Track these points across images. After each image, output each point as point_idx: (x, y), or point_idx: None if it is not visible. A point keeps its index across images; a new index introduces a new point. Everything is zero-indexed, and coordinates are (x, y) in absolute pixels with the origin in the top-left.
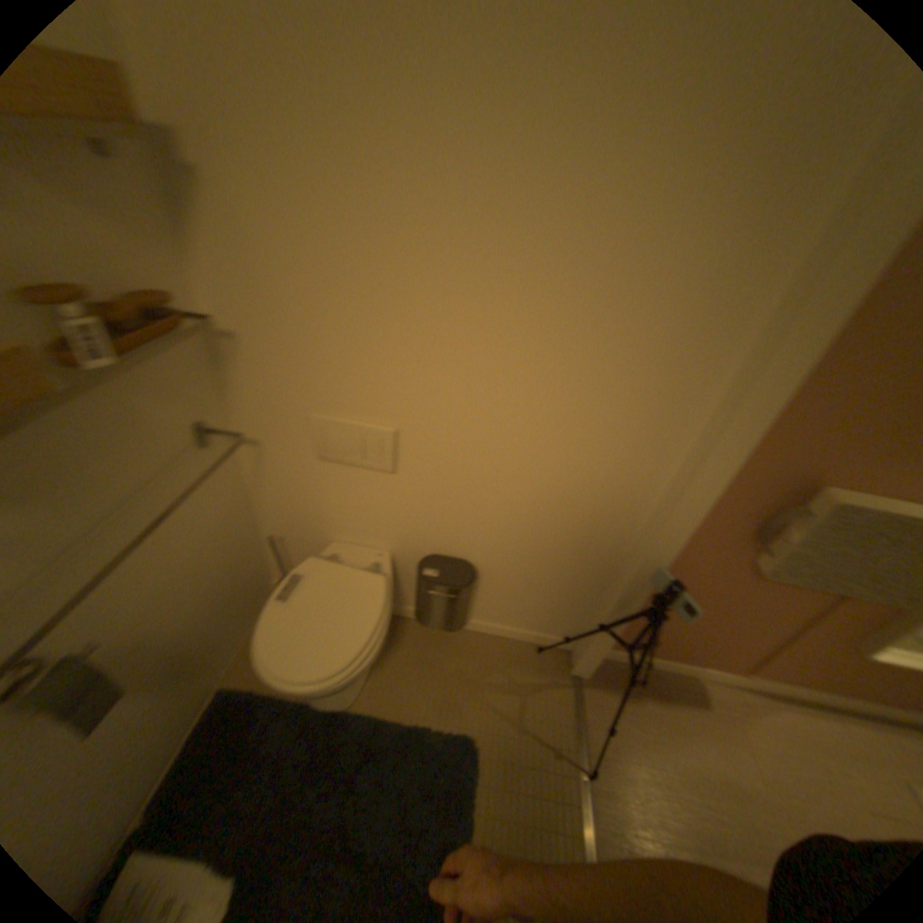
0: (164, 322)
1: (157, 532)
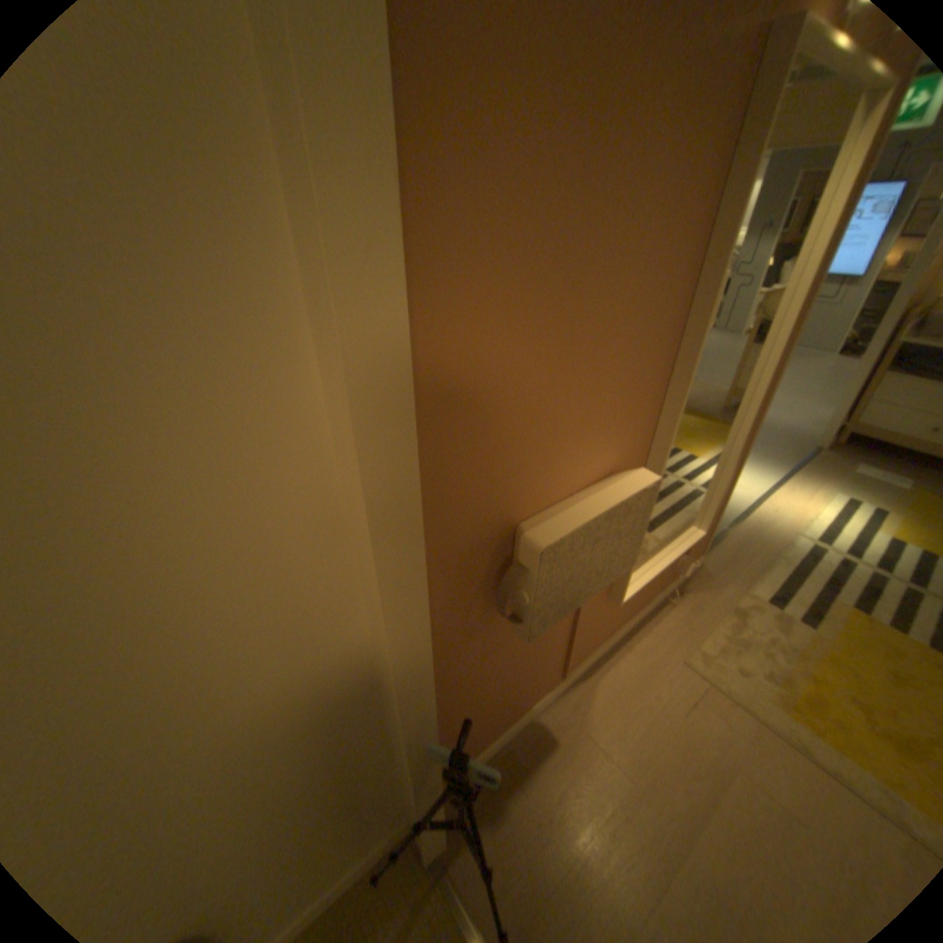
0: None
1: None
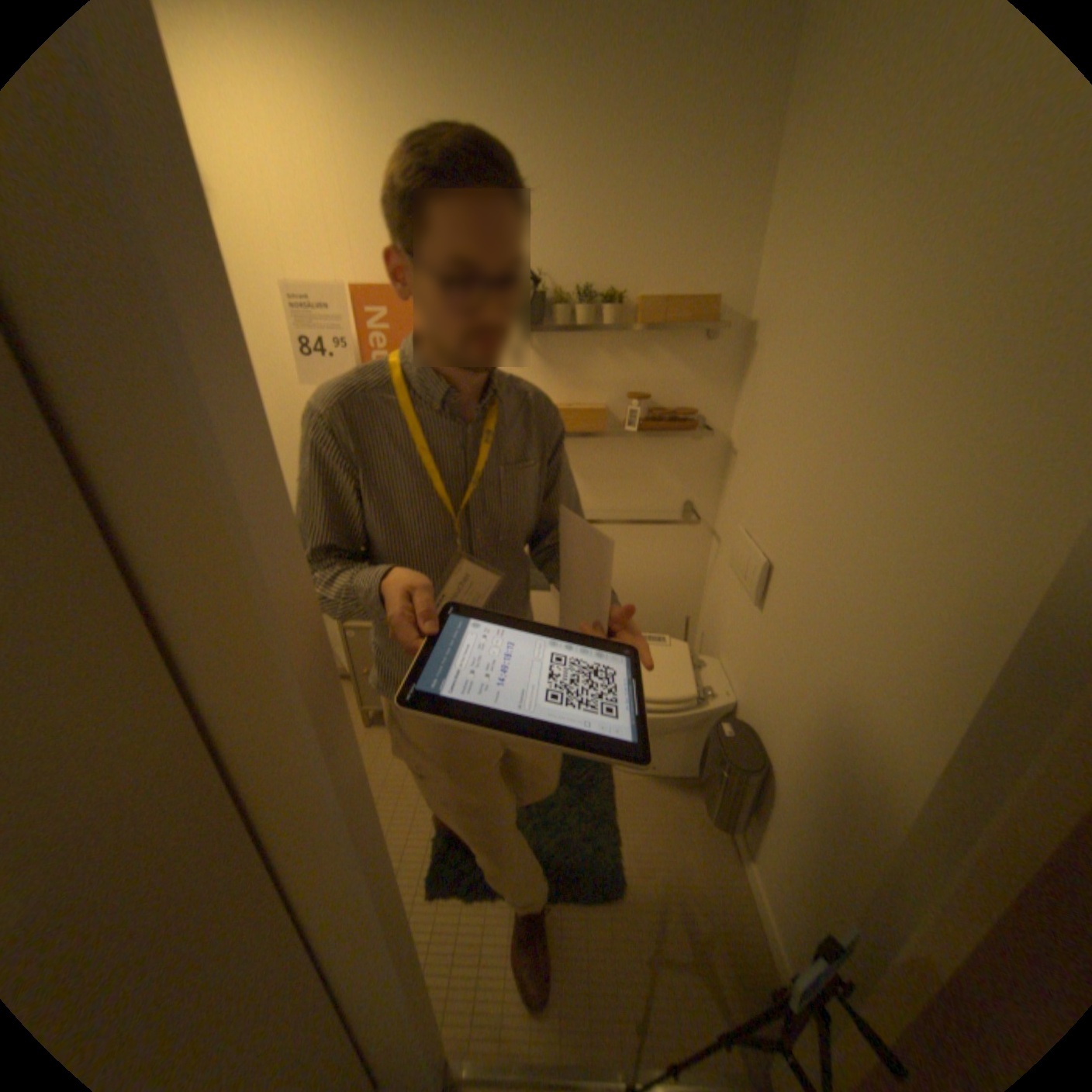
0: (687, 428)
1: (624, 544)
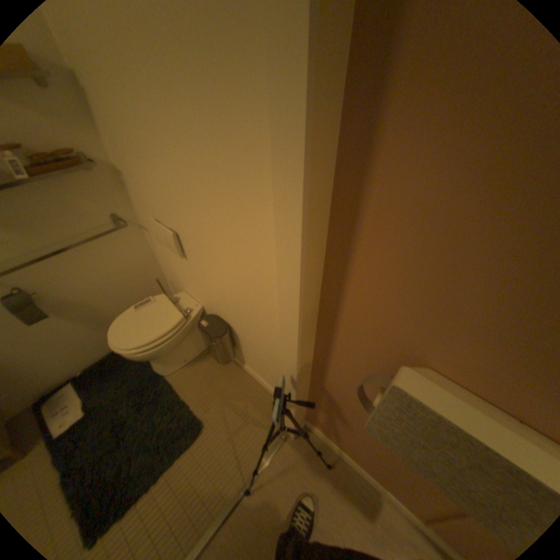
0: (74, 165)
1: (85, 260)
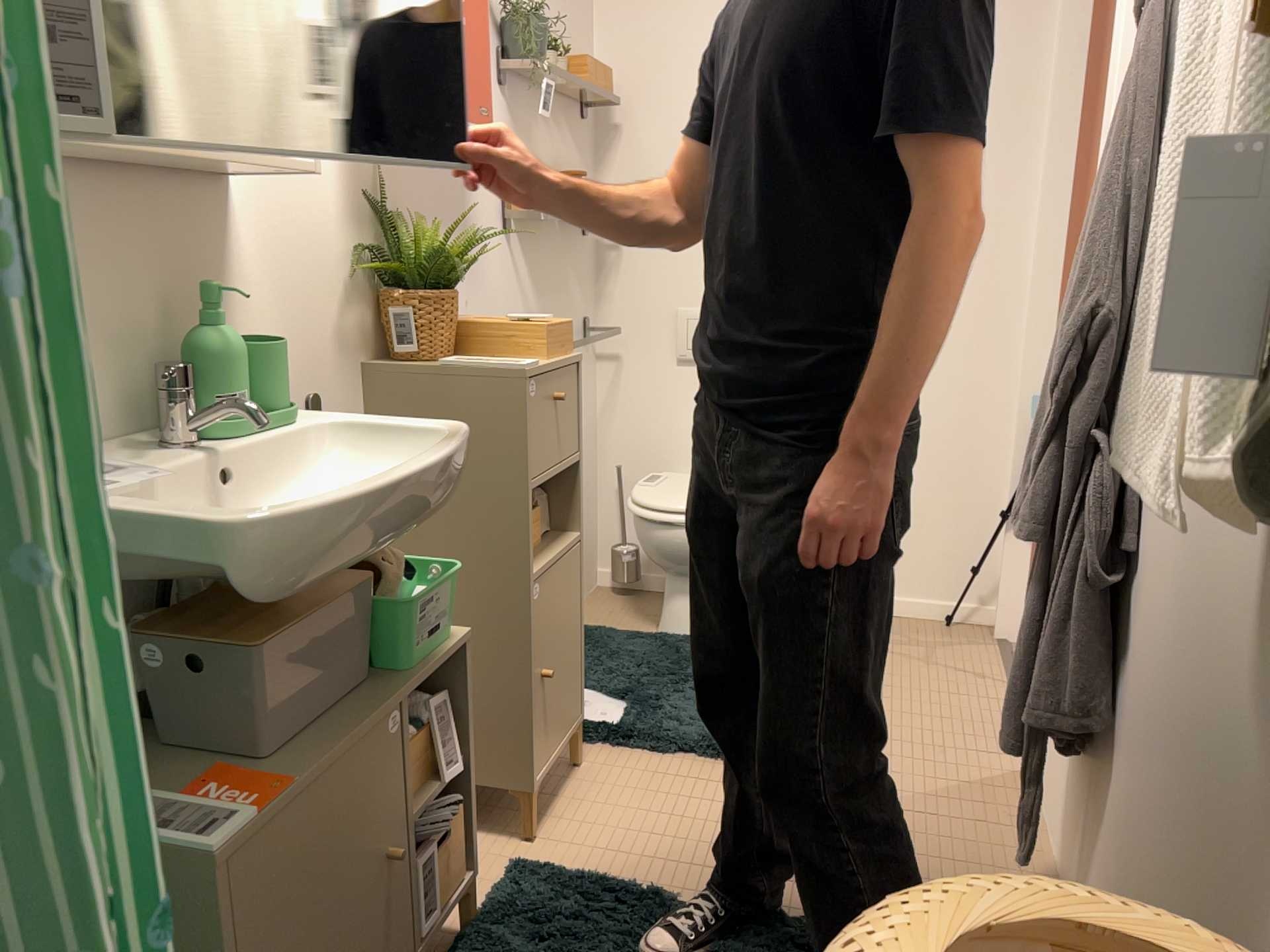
0: None
1: None
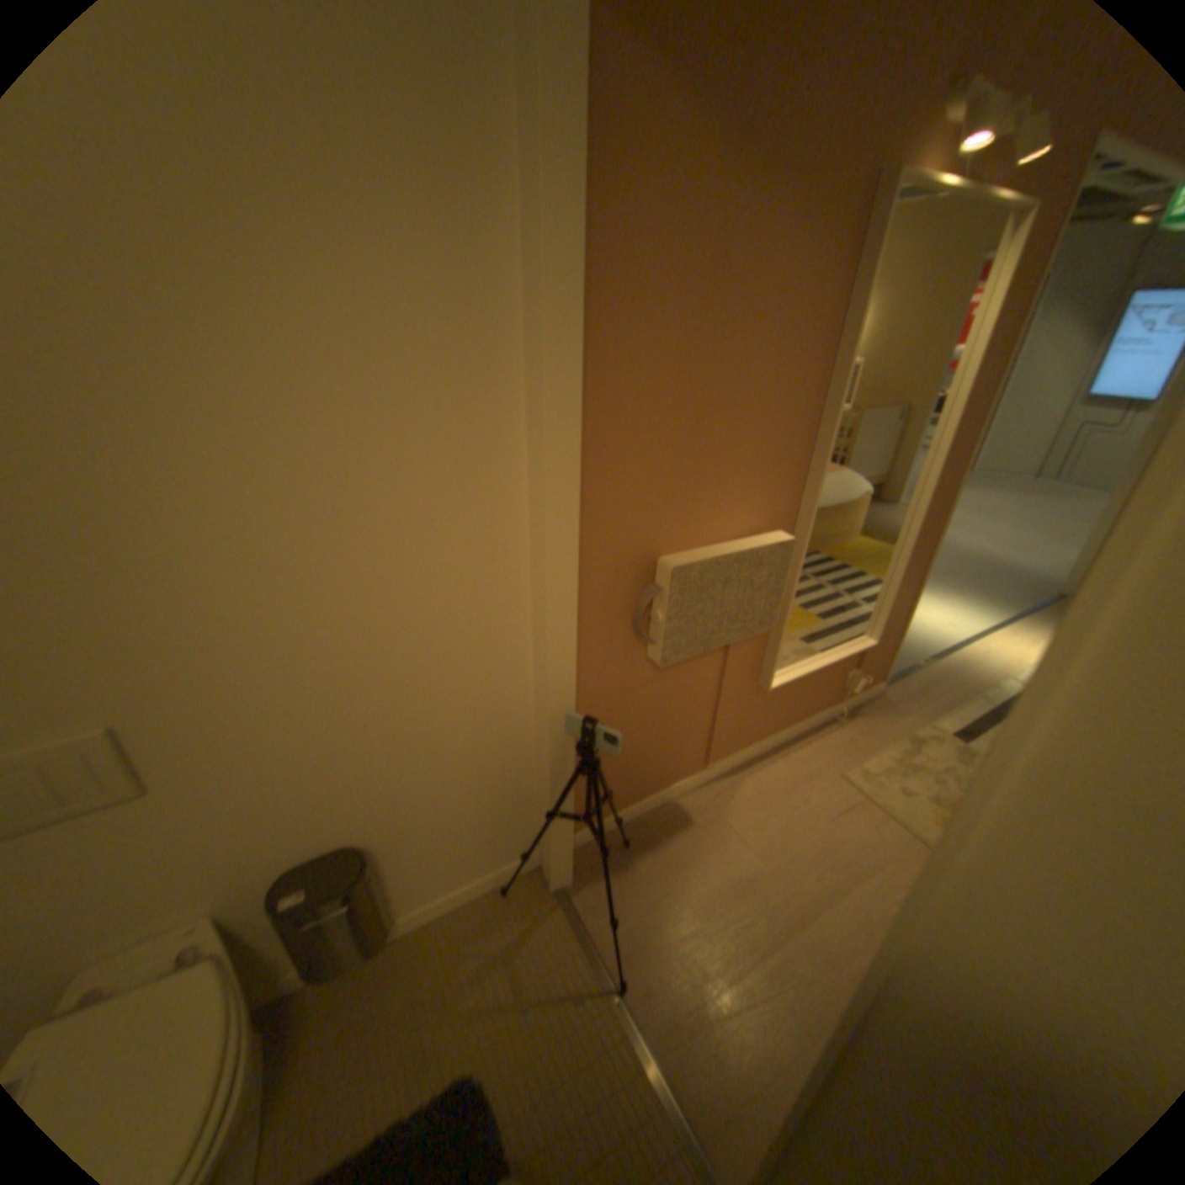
0: None
1: None
